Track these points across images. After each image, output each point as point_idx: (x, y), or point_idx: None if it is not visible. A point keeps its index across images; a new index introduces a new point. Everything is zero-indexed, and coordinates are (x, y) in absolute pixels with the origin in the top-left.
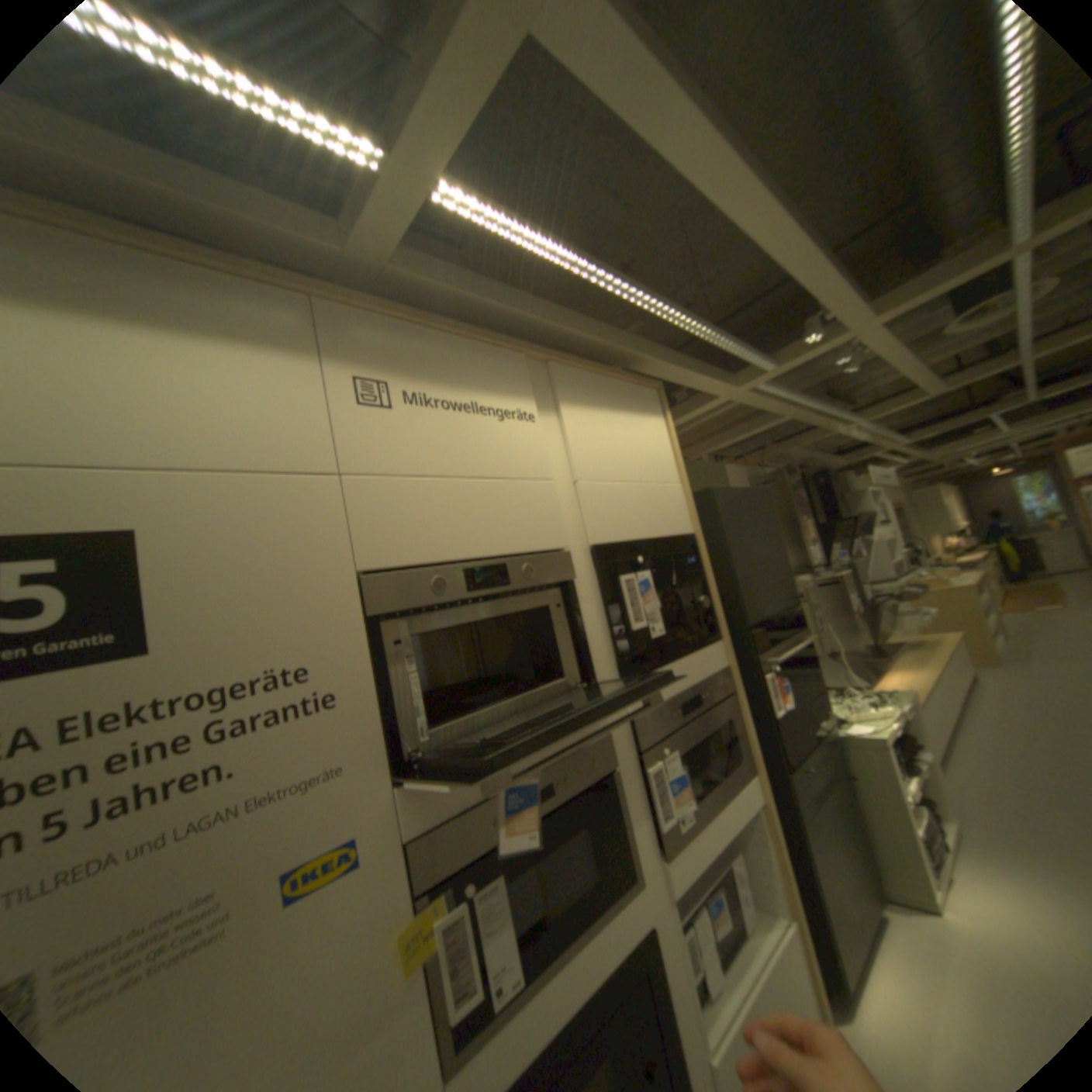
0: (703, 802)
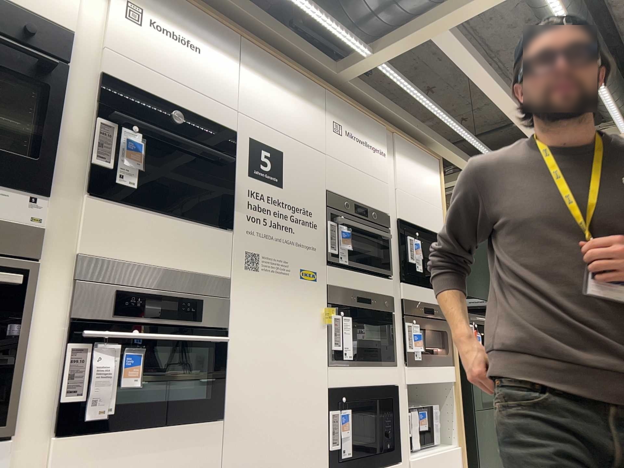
0: (426, 354)
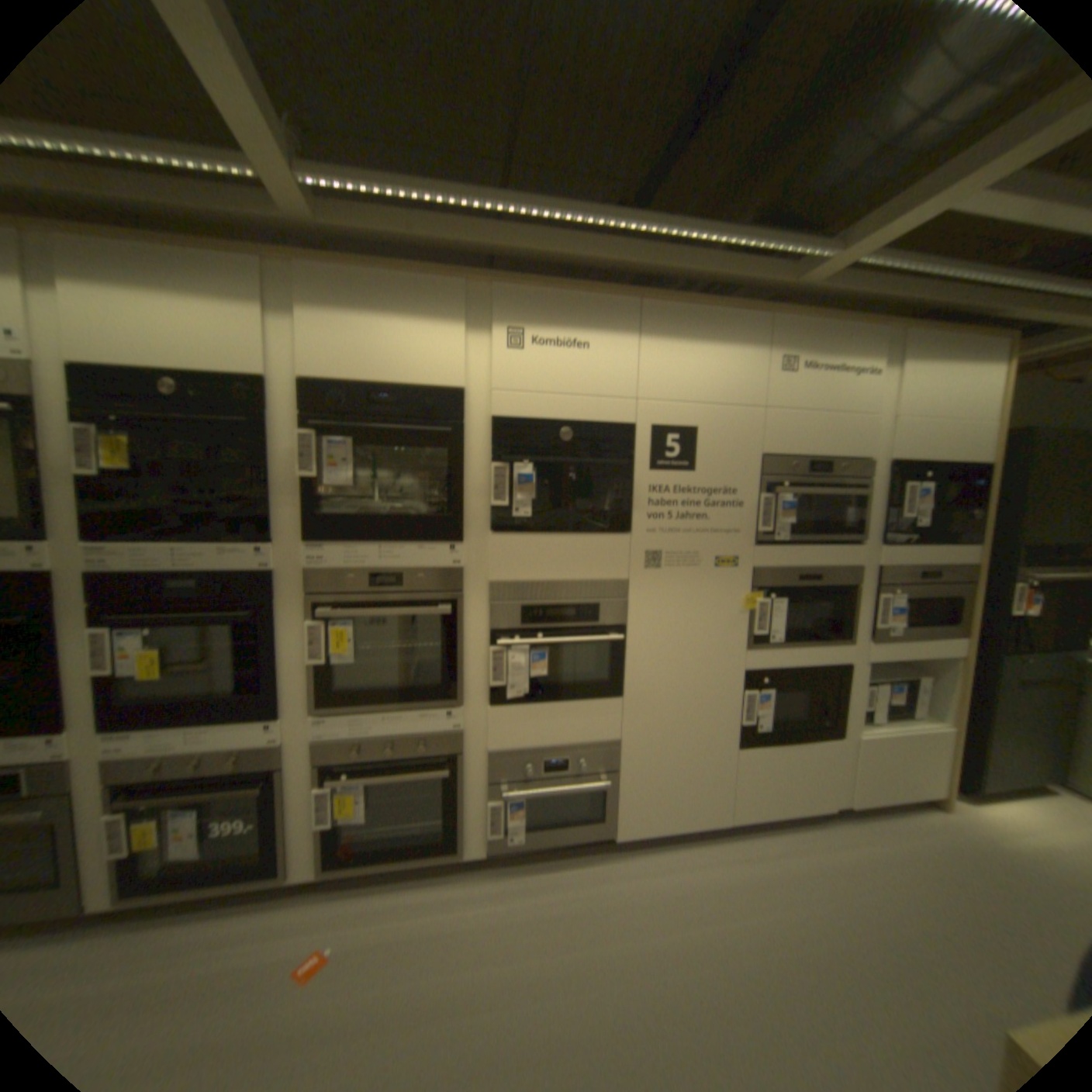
0: (914, 630)
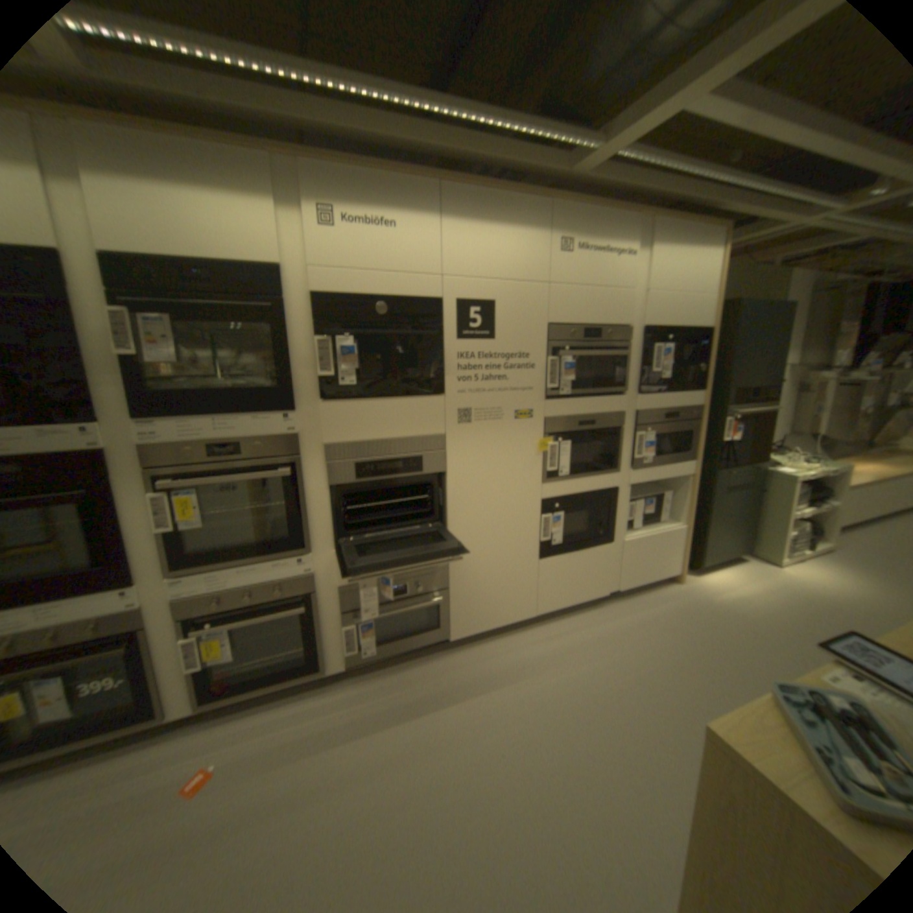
0: (659, 457)
